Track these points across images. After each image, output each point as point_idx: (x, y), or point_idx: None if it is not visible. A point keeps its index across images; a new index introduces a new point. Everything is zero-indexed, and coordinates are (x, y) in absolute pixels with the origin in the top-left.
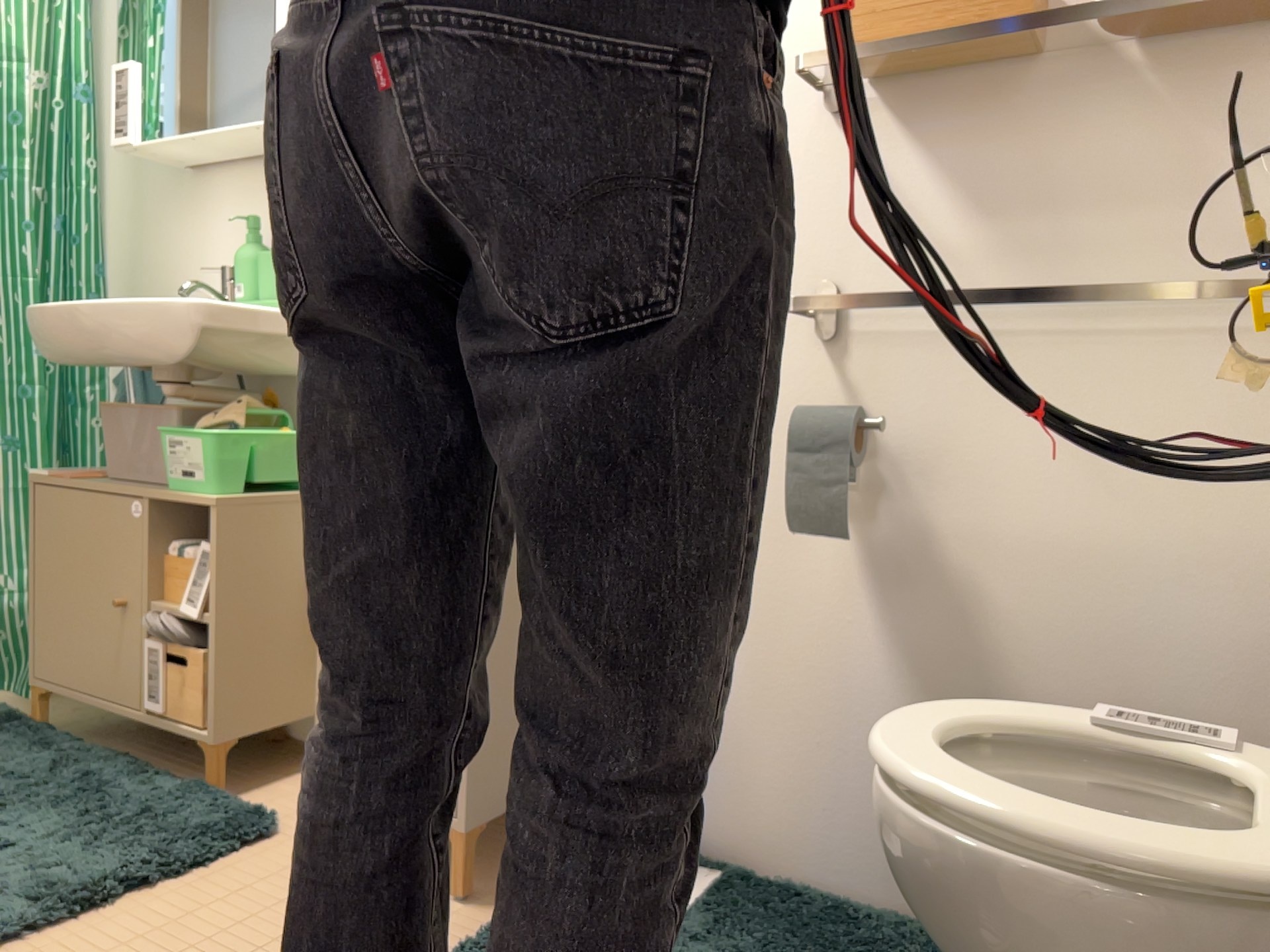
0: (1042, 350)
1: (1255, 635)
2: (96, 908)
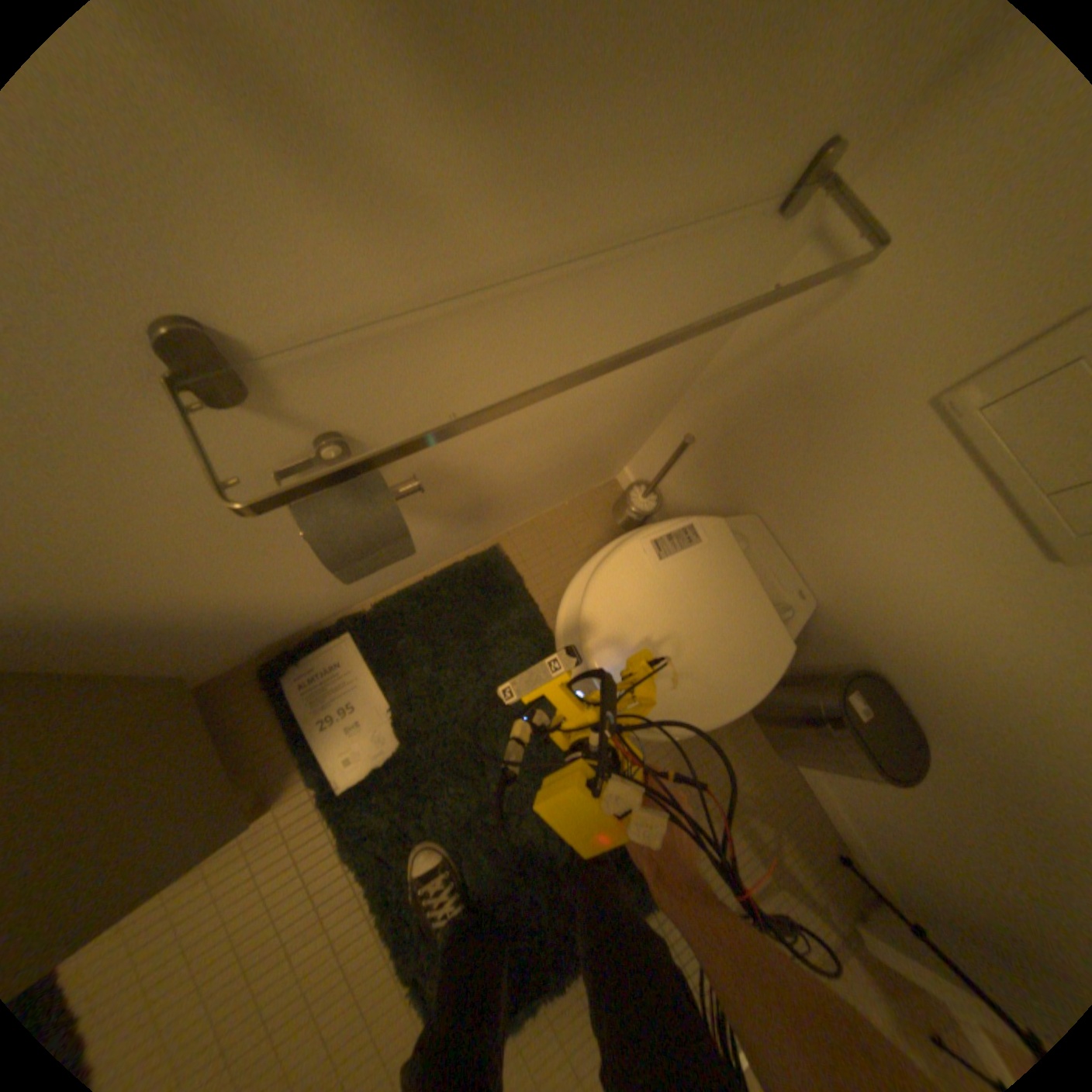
0: (554, 295)
1: (634, 402)
2: None
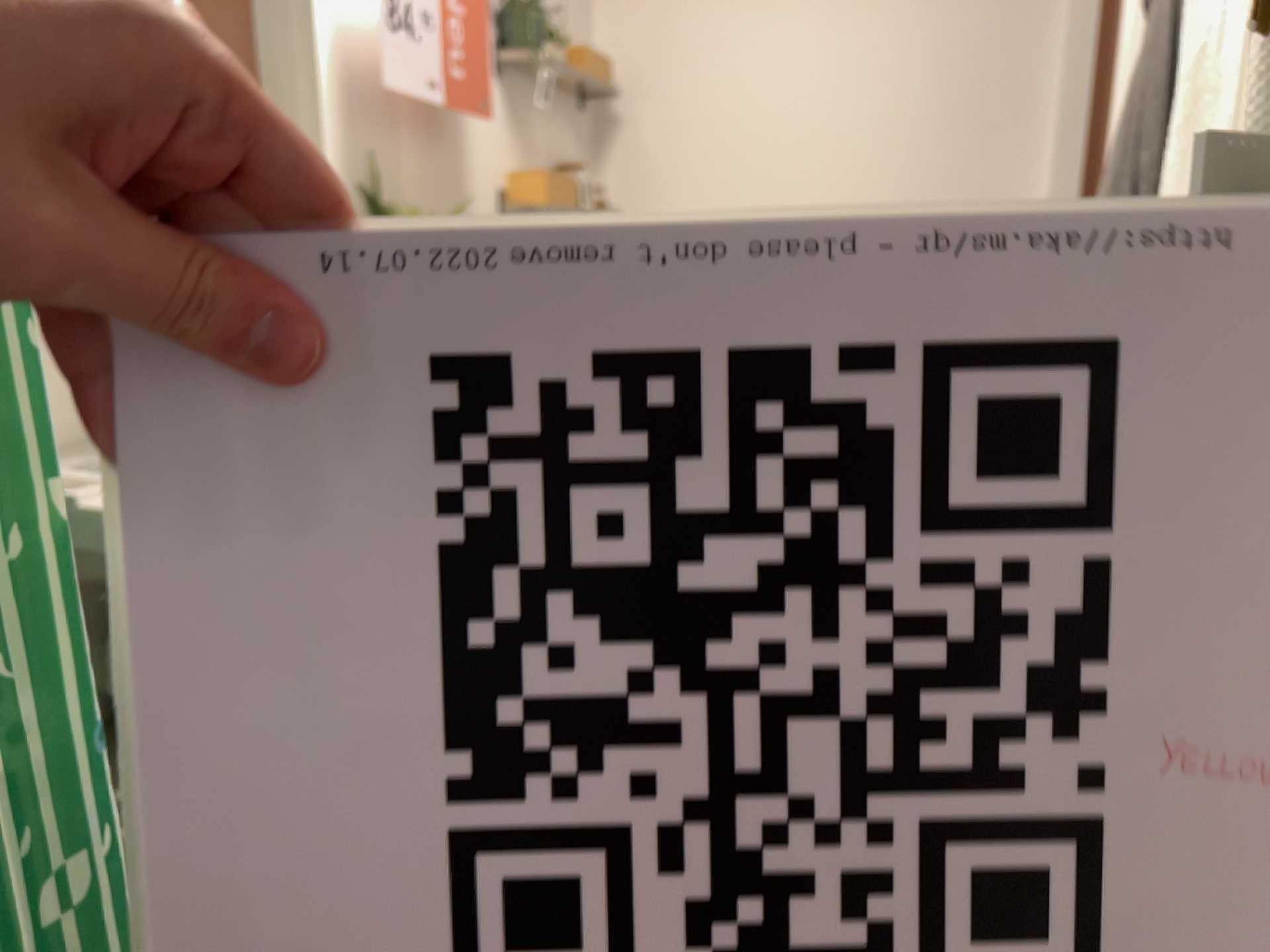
0: None
1: None
2: None
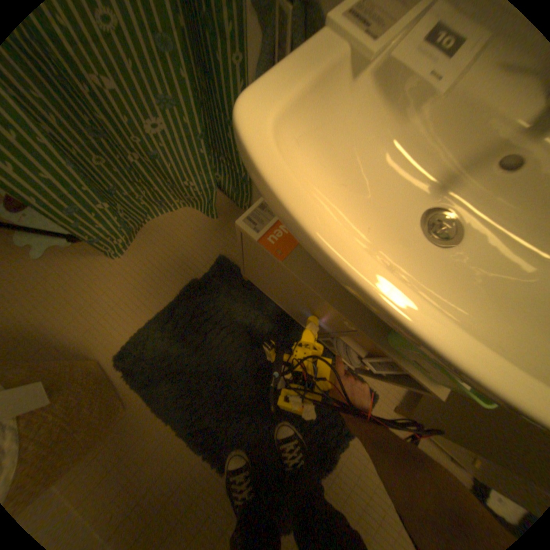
0: None
1: None
2: (333, 470)
